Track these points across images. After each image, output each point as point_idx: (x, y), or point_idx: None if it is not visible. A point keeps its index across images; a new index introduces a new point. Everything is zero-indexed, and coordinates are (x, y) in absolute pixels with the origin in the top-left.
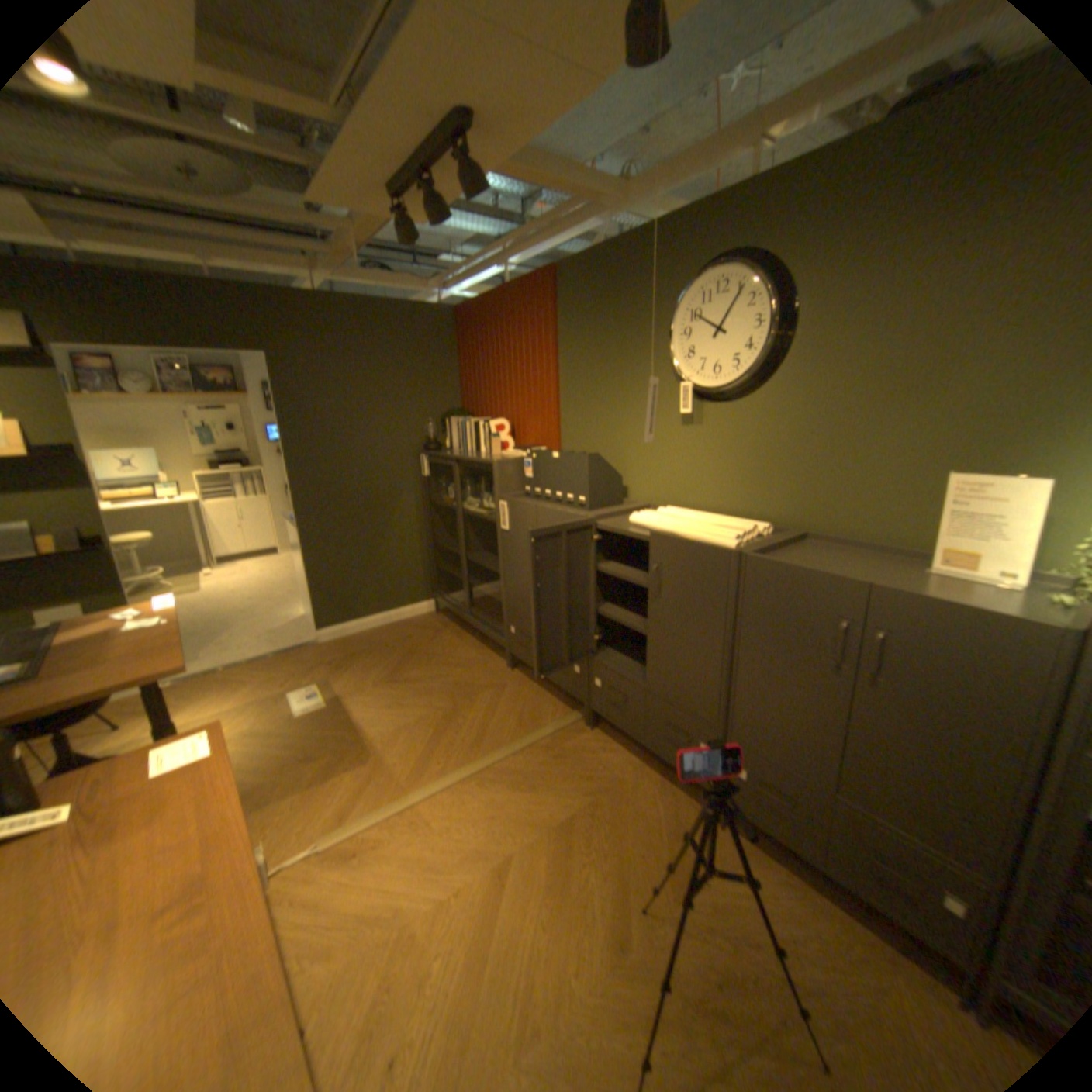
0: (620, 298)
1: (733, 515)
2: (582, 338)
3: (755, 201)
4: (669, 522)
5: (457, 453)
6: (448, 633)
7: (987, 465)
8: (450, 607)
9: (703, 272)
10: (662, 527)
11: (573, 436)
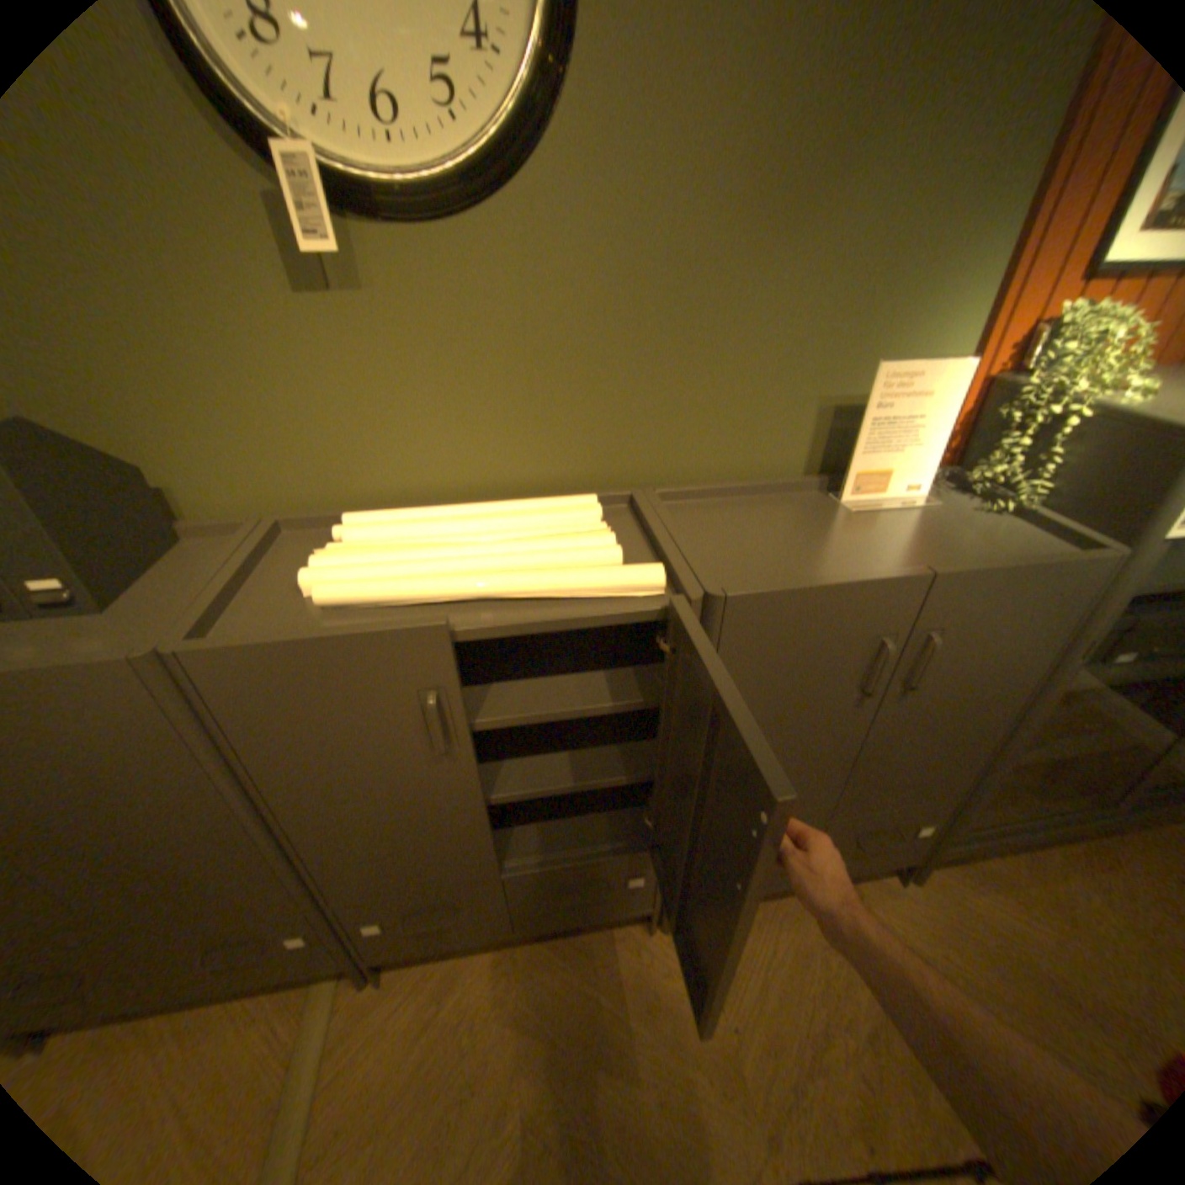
0: None
1: (493, 490)
2: None
3: None
4: (433, 565)
5: None
6: None
7: (867, 342)
8: None
9: None
10: (443, 589)
11: None
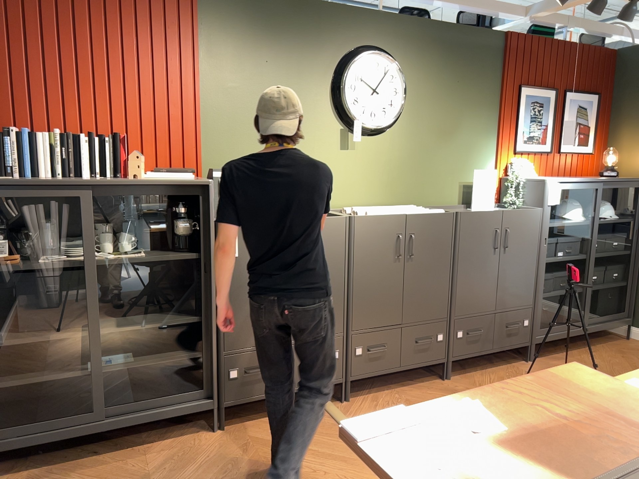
0: (284, 44)
1: (376, 206)
2: (236, 64)
3: (384, 25)
4: (388, 210)
5: (0, 180)
6: (52, 478)
7: (468, 168)
8: (30, 440)
9: (367, 54)
10: (397, 212)
11: (220, 157)
